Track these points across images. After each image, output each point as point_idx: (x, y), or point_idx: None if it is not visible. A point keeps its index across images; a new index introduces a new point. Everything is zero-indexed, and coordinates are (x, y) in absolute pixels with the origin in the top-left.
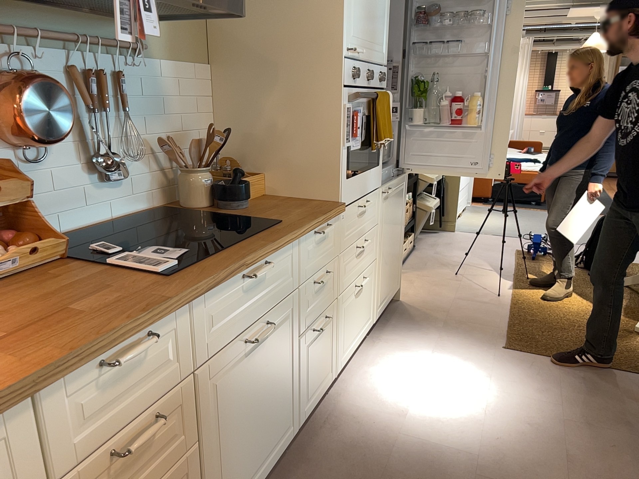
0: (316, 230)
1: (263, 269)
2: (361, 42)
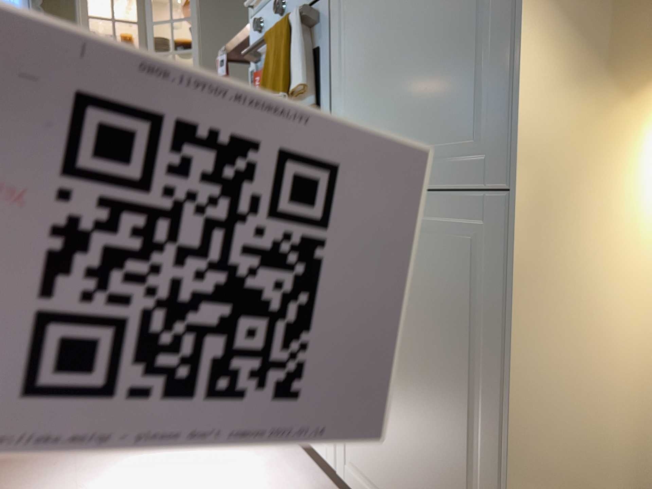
0: None
1: None
2: None
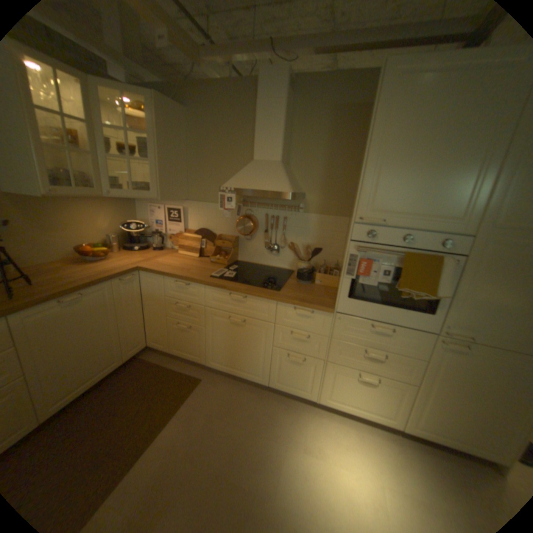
0: (297, 307)
1: (237, 296)
2: (392, 212)
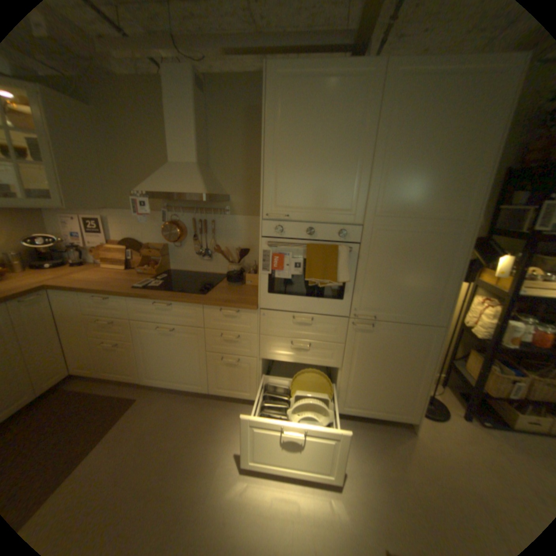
0: (223, 309)
1: (161, 304)
2: (294, 208)
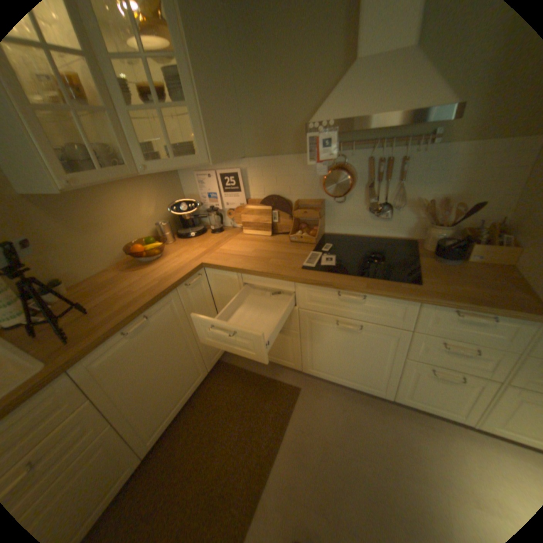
0: (463, 311)
1: (352, 296)
2: None
